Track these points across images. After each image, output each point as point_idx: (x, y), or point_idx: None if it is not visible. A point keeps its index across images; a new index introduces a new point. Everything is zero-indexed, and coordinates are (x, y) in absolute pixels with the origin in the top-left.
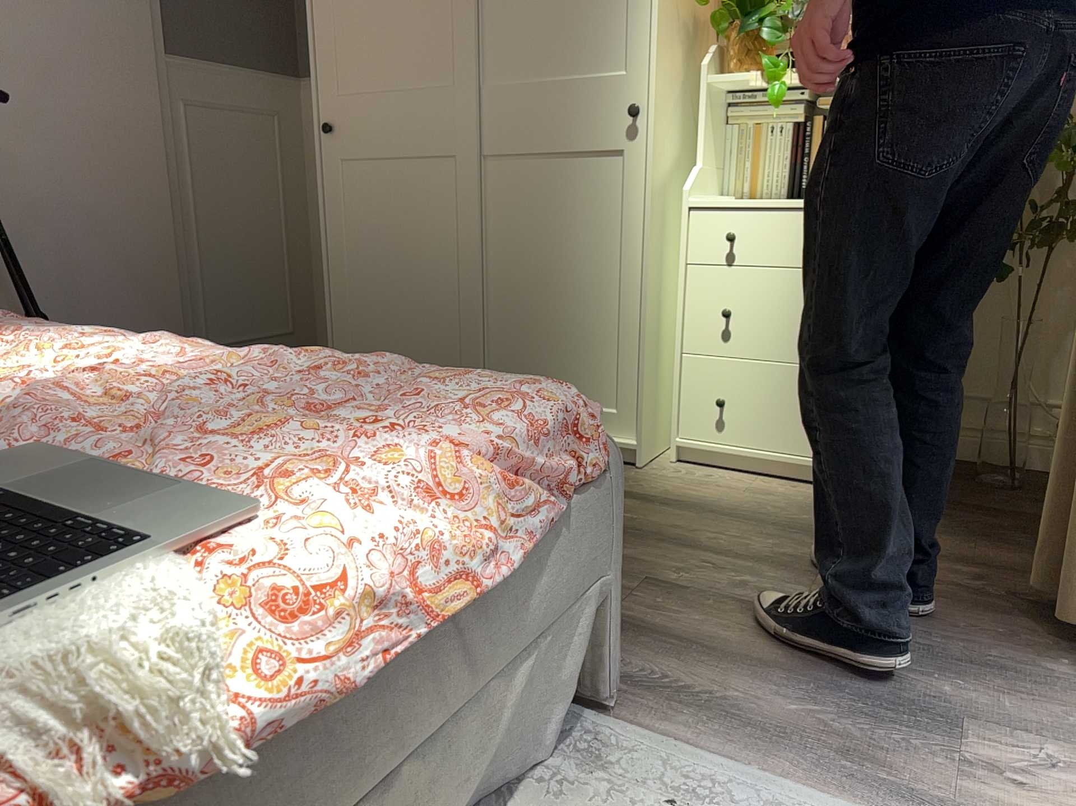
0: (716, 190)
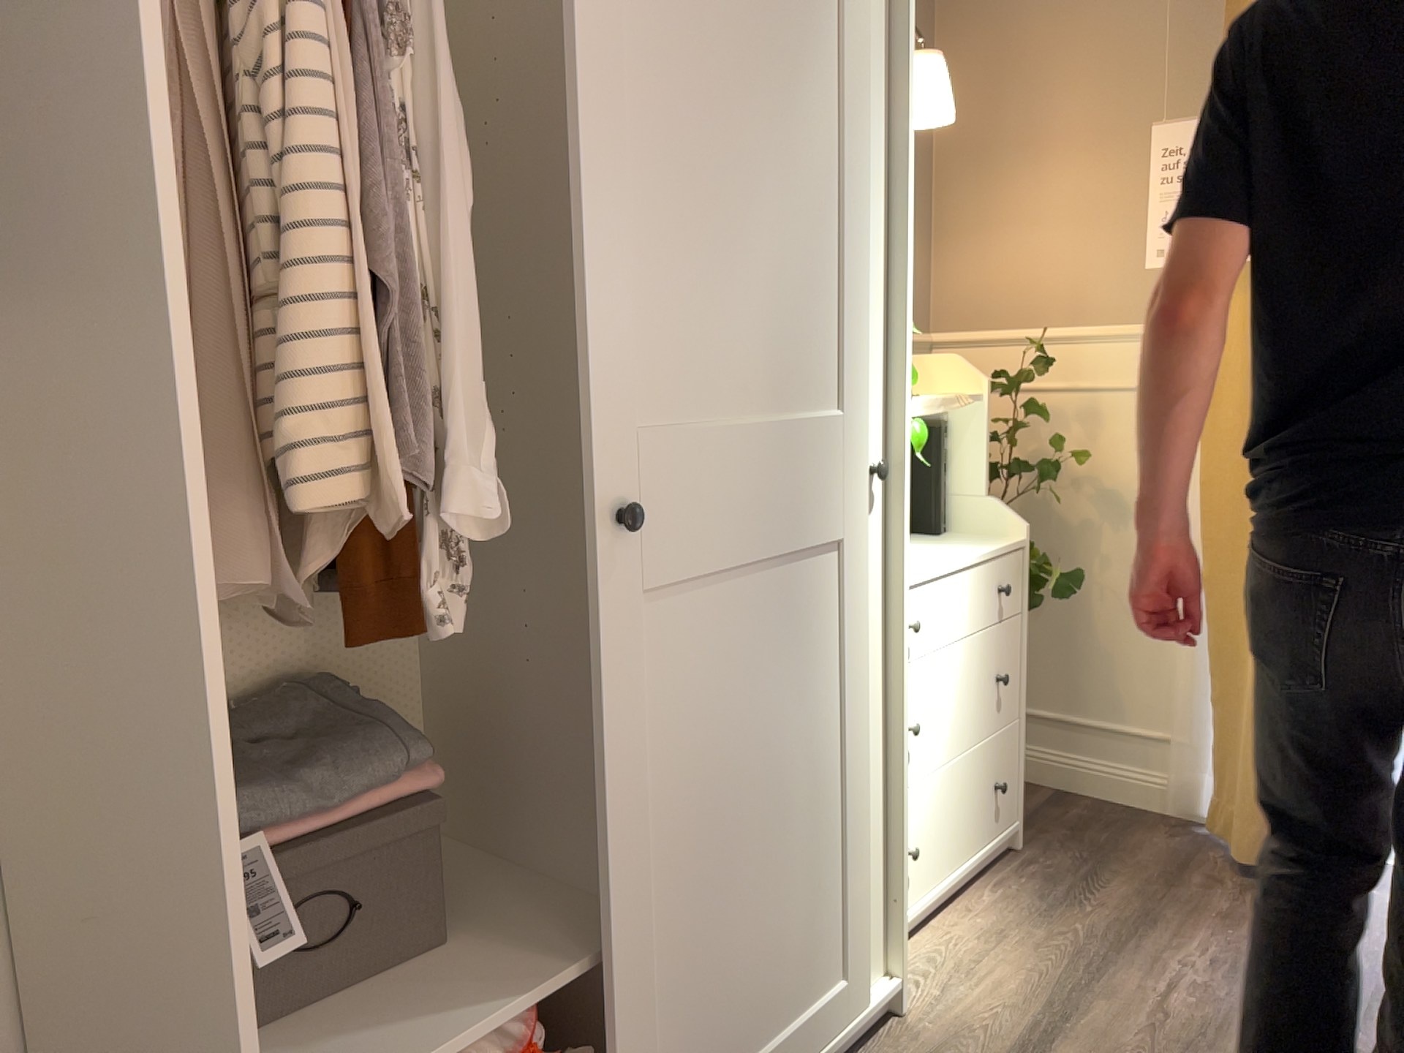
0: None
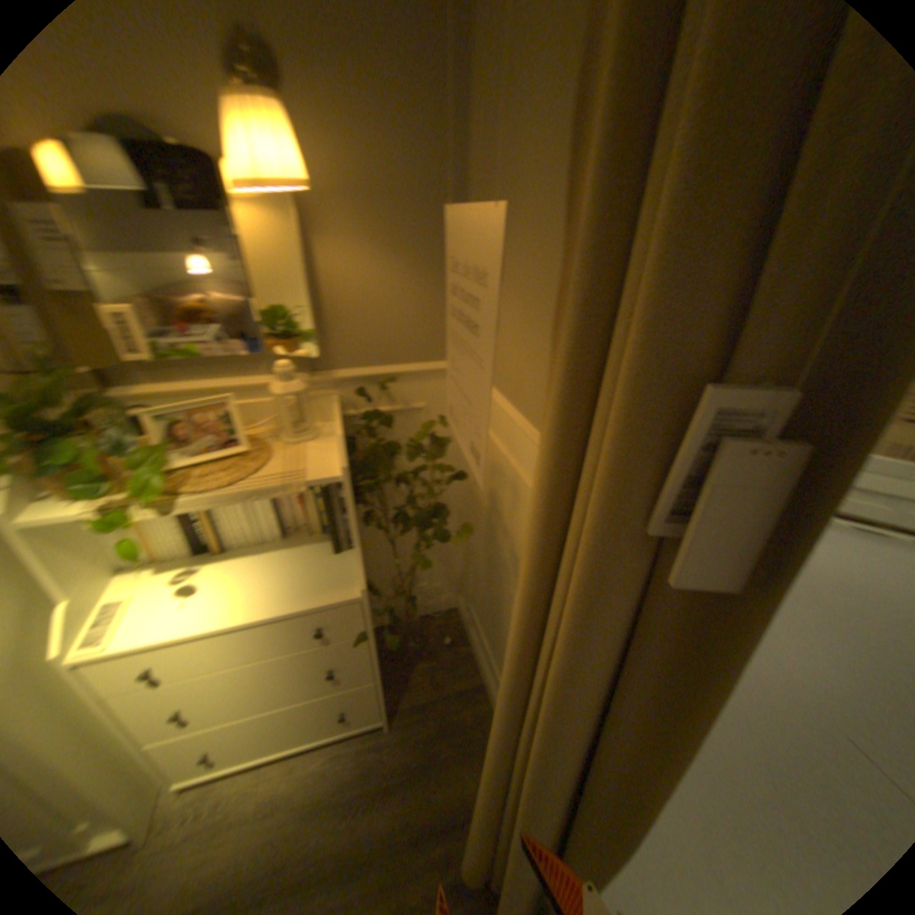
0: (99, 580)
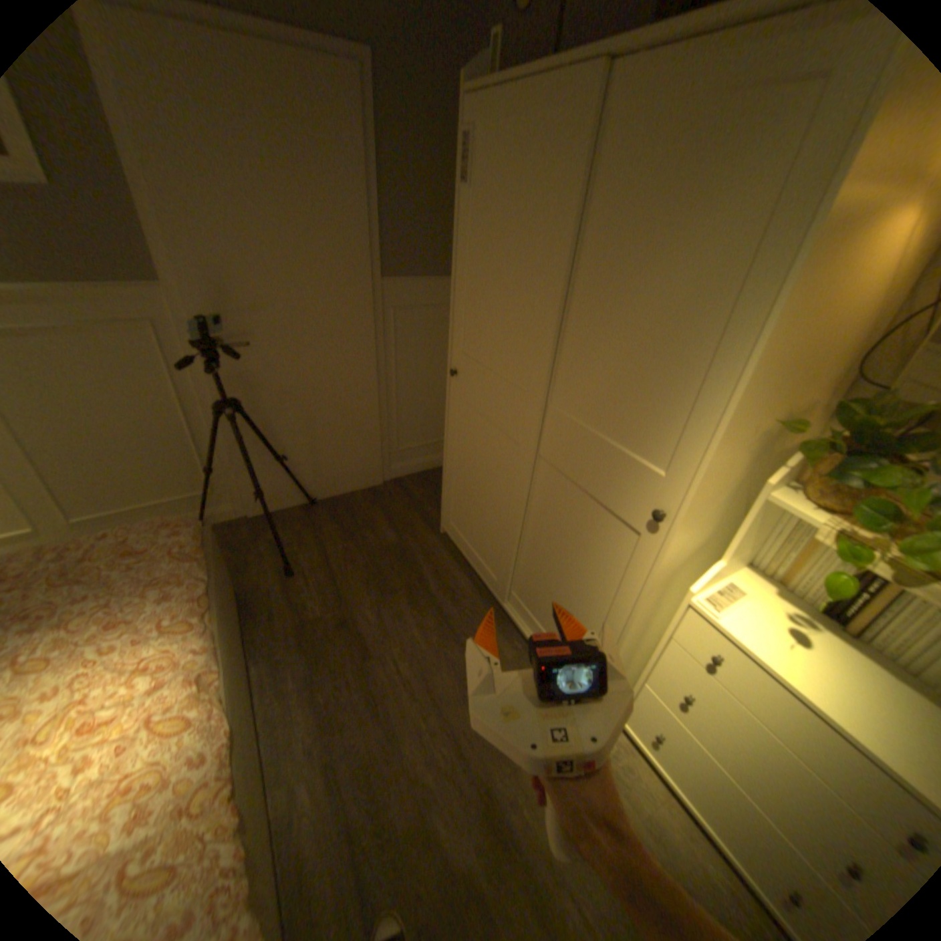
0: (743, 563)
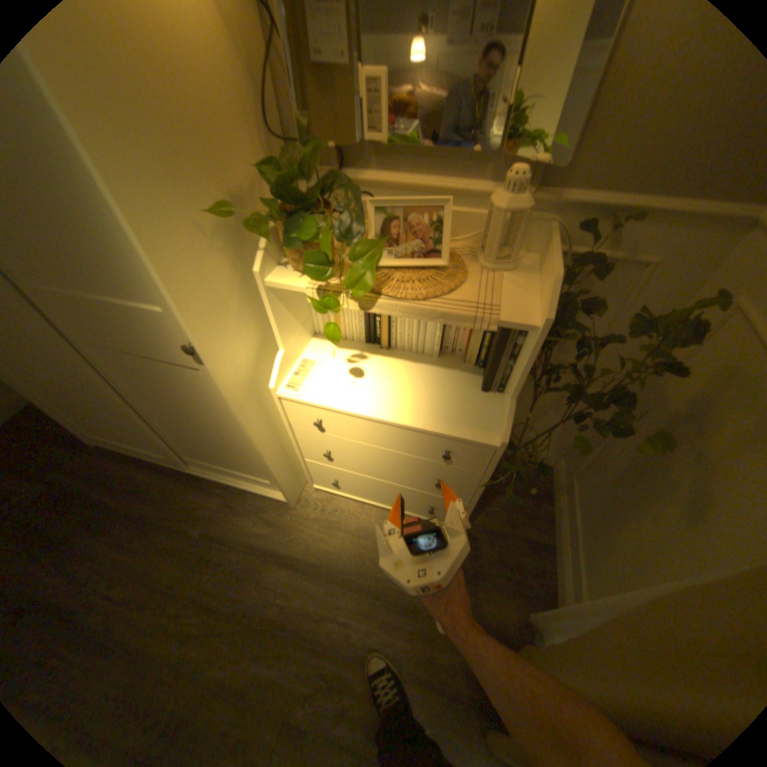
0: (306, 337)
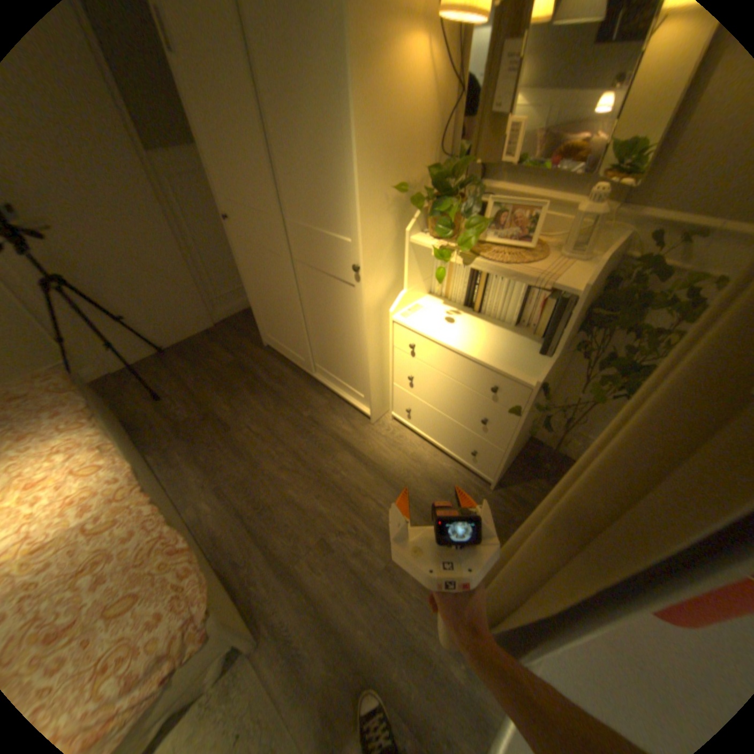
0: (423, 292)
